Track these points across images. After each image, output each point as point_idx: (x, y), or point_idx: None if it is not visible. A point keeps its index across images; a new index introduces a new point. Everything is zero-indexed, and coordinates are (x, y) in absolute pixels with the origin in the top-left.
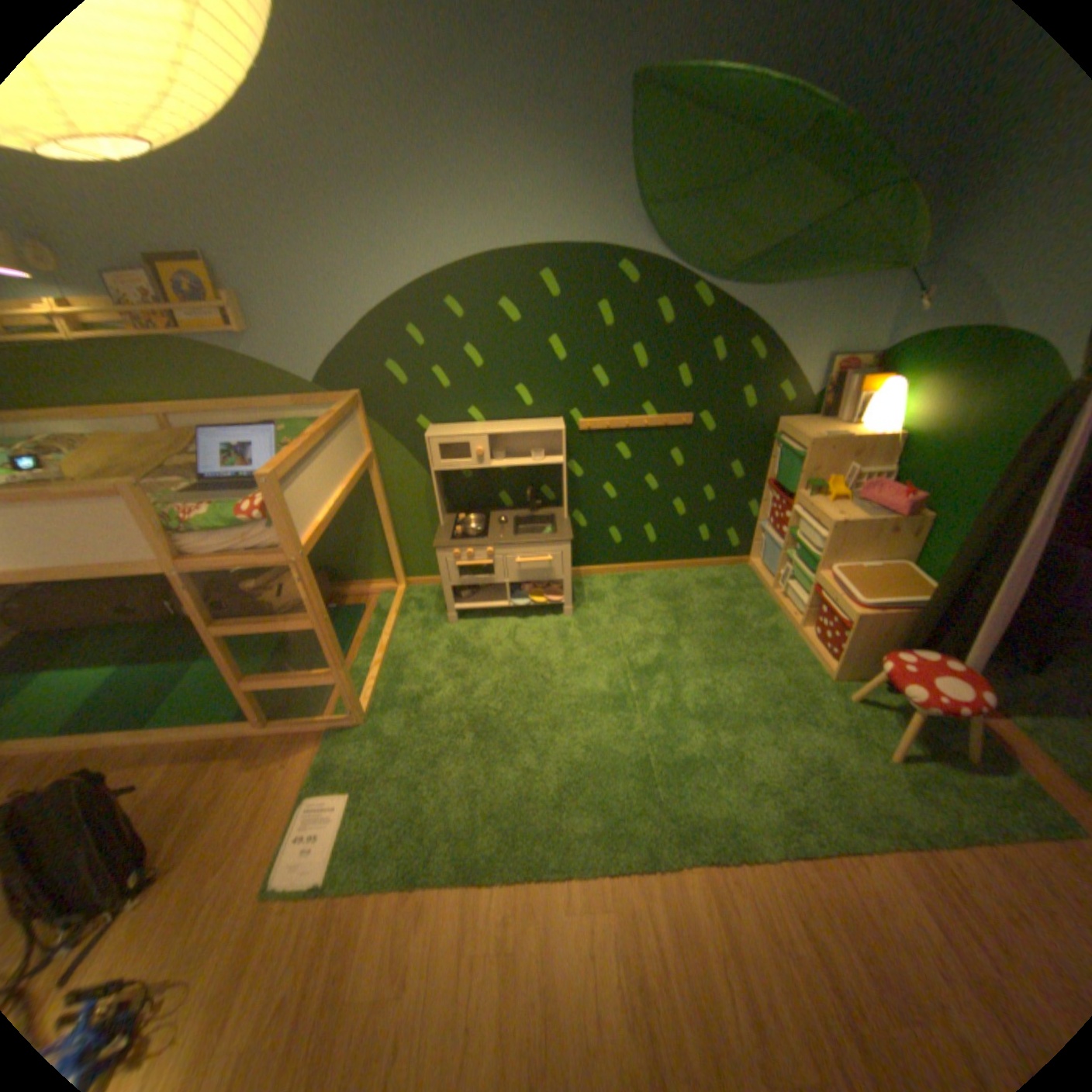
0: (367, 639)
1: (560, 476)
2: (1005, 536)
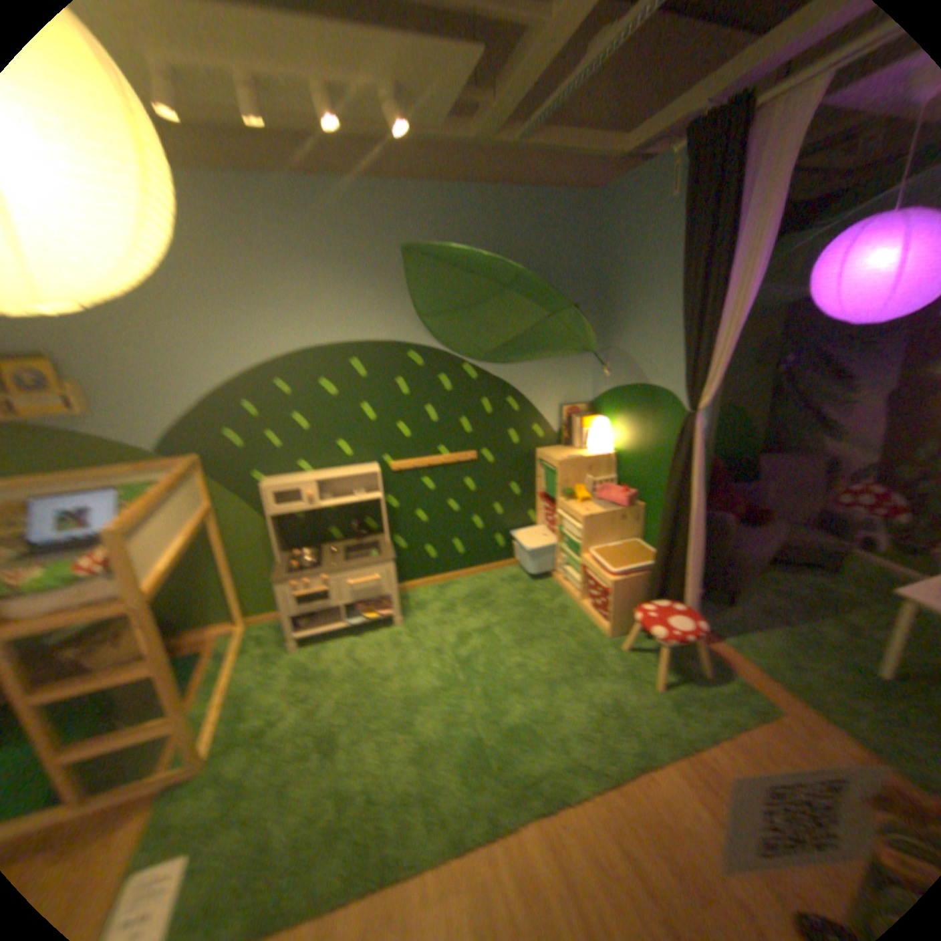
0: (202, 684)
1: (379, 507)
2: (679, 510)
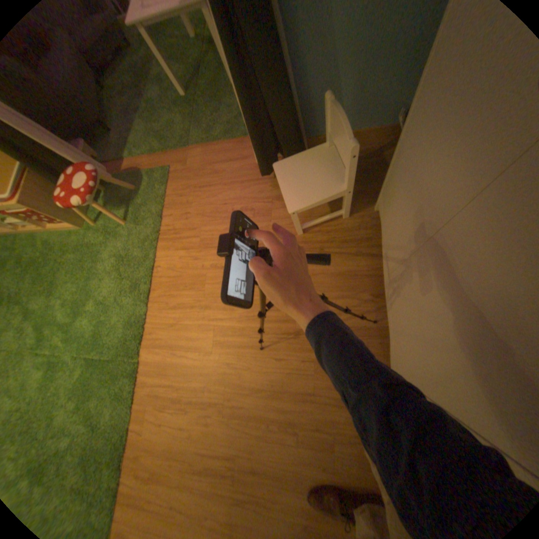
0: None
1: None
2: None
